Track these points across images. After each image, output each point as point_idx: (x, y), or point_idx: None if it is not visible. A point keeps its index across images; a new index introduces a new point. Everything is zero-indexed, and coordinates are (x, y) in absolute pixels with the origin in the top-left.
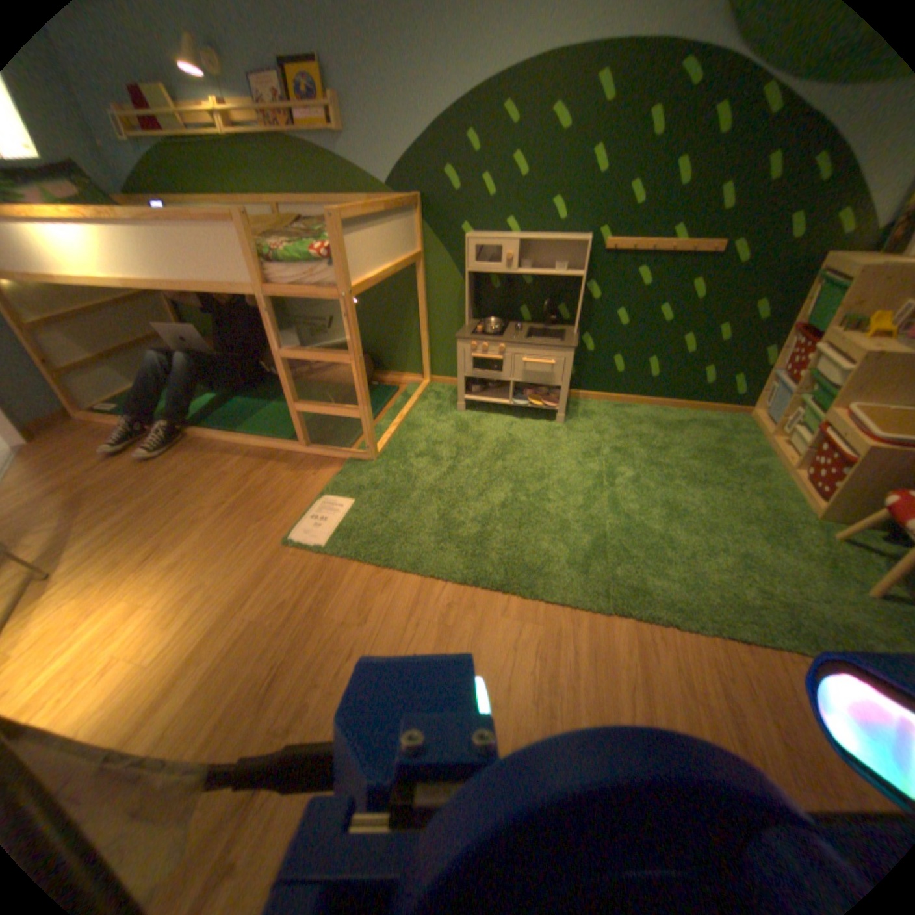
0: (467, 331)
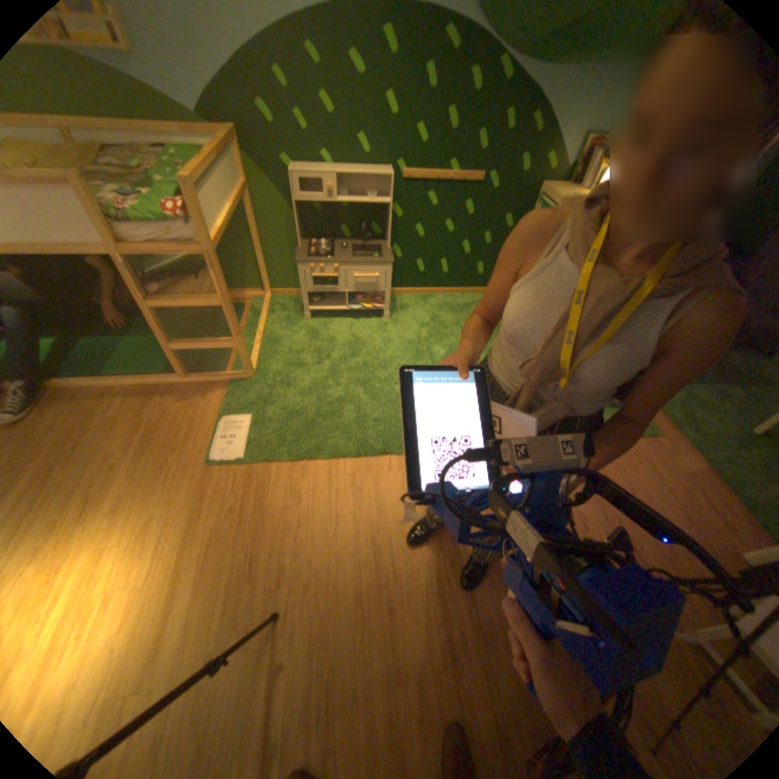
0: (304, 255)
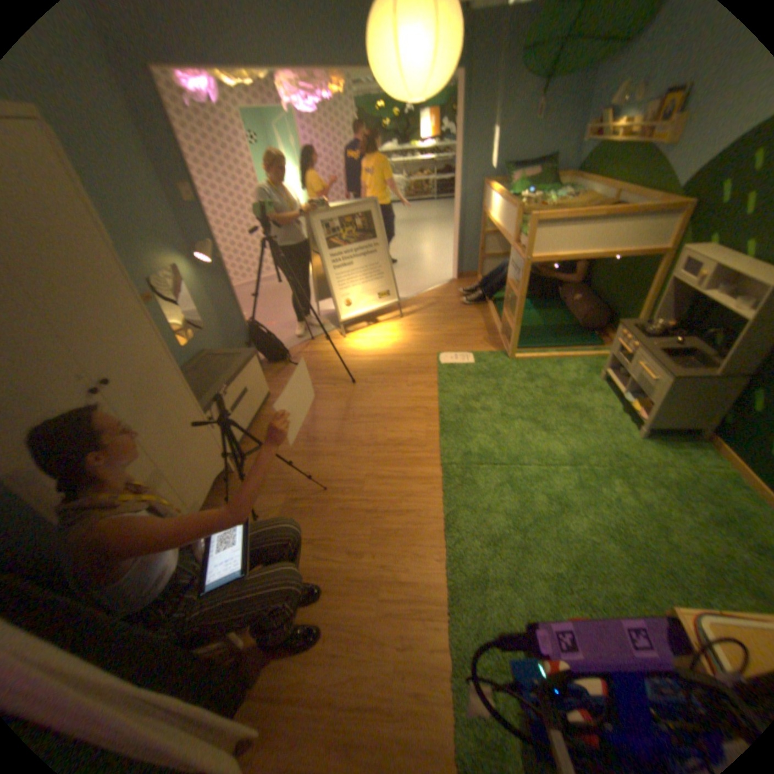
0: (637, 325)
